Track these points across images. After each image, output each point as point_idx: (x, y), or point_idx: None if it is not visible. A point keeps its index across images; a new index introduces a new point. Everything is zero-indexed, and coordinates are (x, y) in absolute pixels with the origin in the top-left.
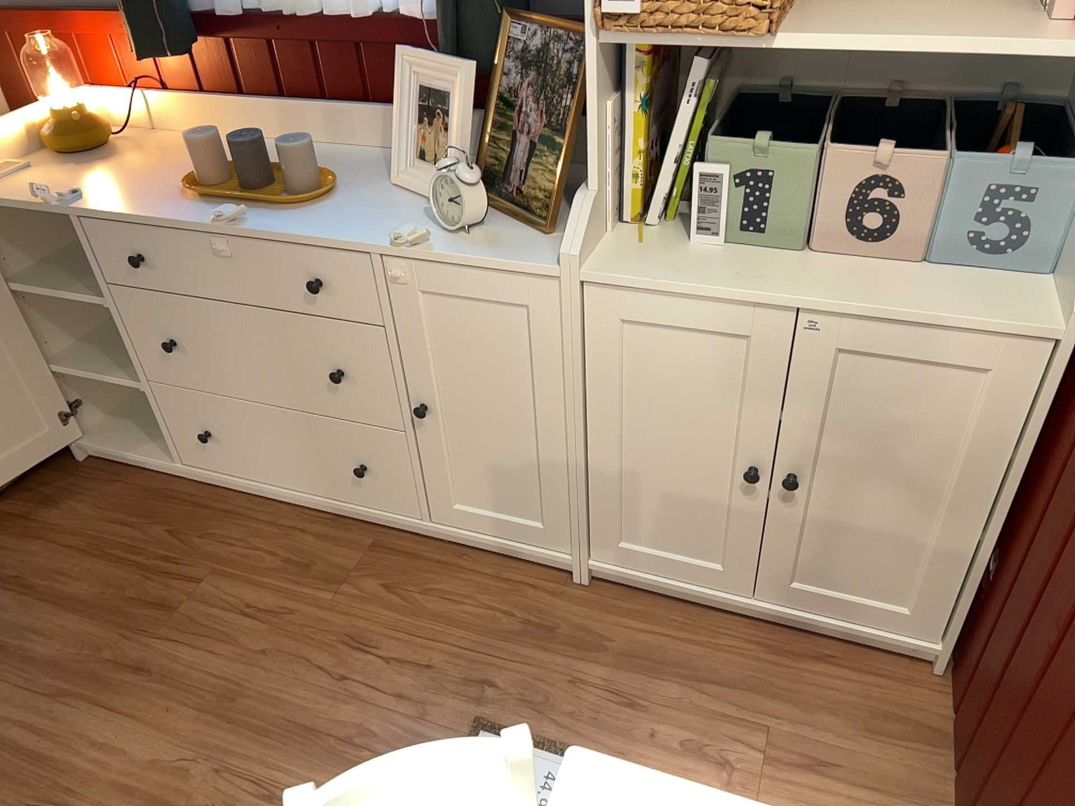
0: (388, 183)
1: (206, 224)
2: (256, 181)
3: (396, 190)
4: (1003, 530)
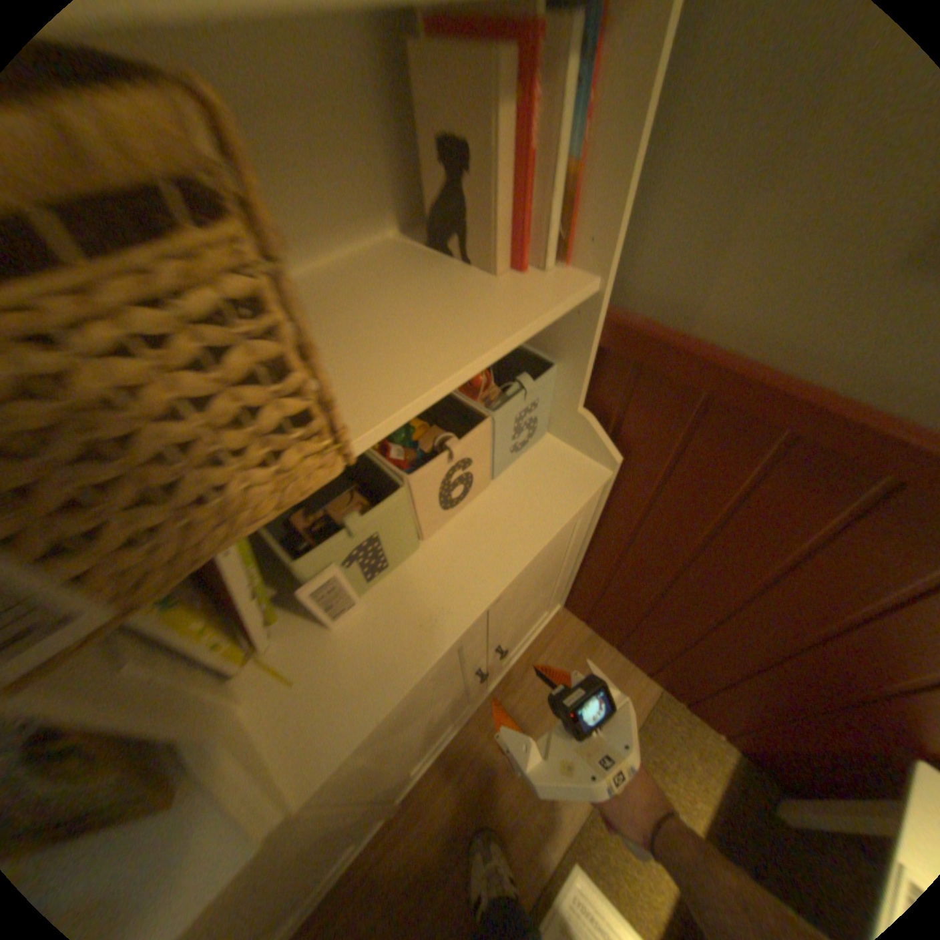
0: None
1: None
2: None
3: None
4: (589, 556)
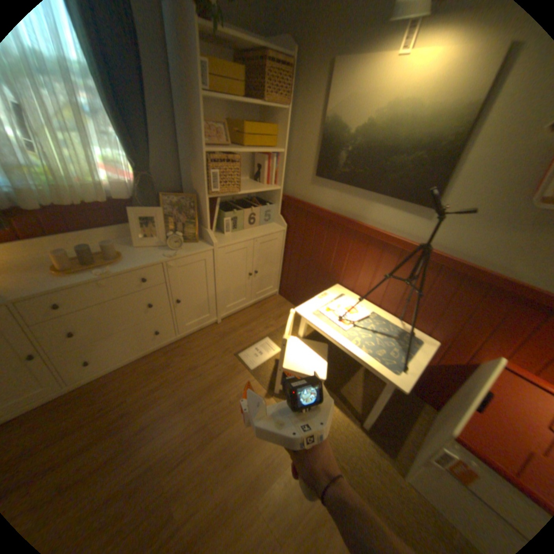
0: (127, 247)
1: (86, 279)
2: (87, 260)
3: (134, 248)
4: (282, 263)
